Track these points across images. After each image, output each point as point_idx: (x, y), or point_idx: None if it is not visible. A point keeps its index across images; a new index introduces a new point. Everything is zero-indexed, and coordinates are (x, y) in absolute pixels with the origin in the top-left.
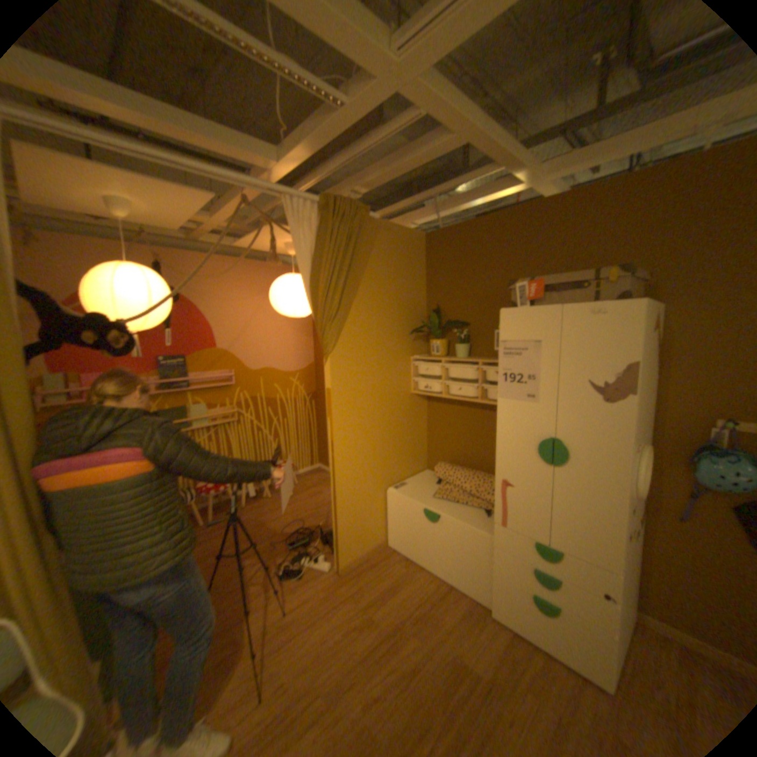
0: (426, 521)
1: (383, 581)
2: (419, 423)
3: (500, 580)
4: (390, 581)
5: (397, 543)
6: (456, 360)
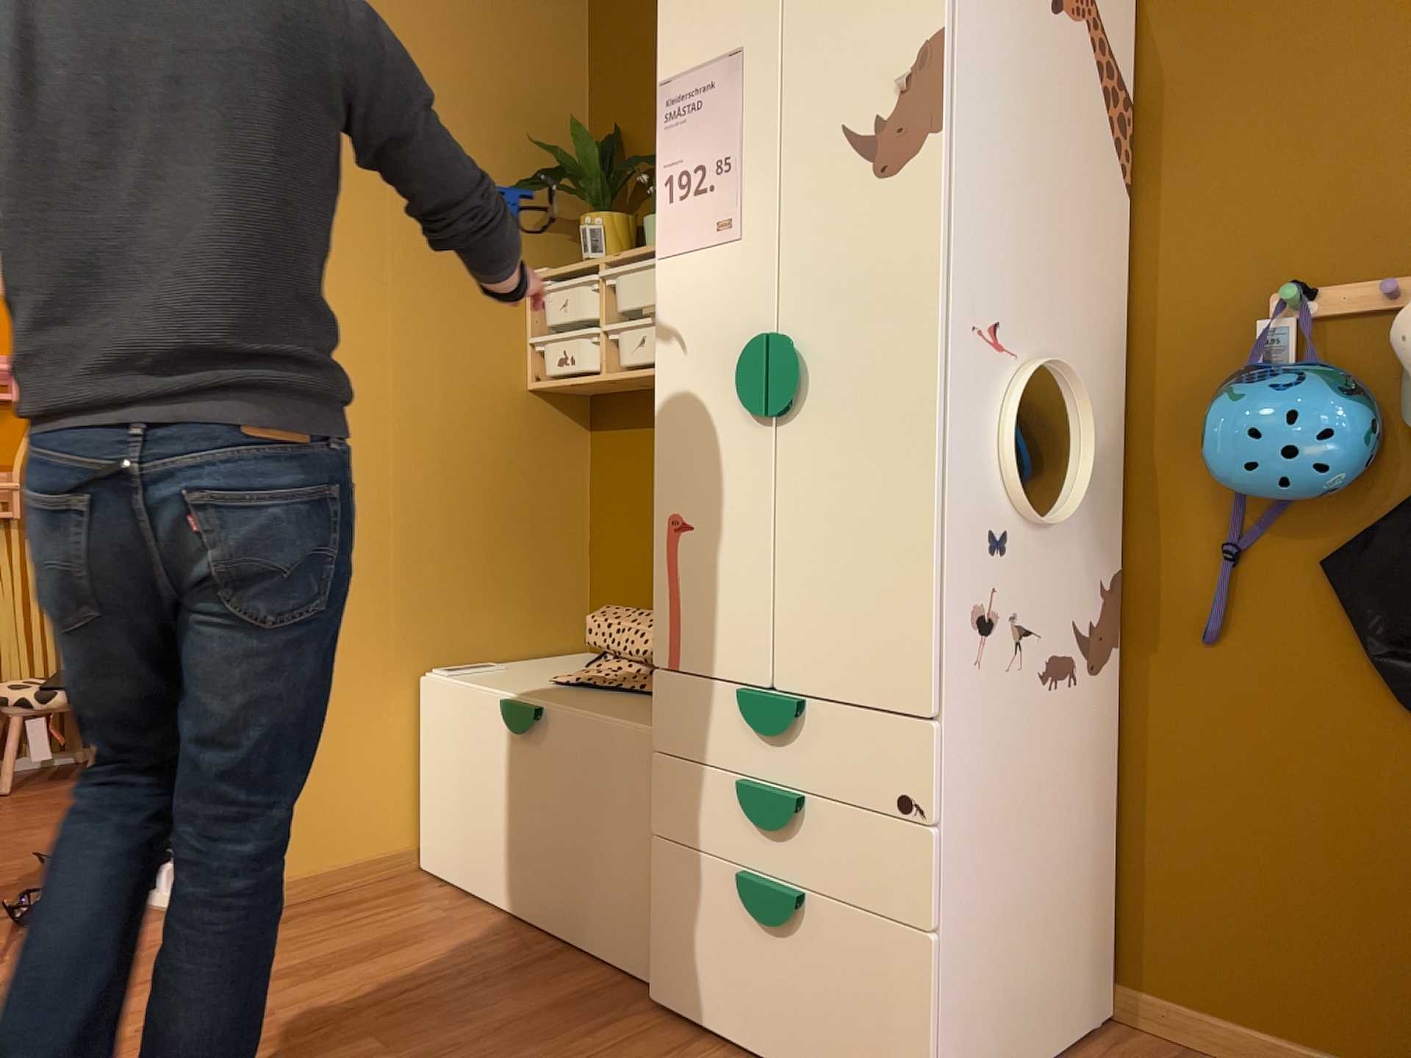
0: (507, 744)
1: (349, 934)
2: (557, 493)
3: (667, 860)
4: (373, 934)
5: (440, 848)
6: (635, 258)
